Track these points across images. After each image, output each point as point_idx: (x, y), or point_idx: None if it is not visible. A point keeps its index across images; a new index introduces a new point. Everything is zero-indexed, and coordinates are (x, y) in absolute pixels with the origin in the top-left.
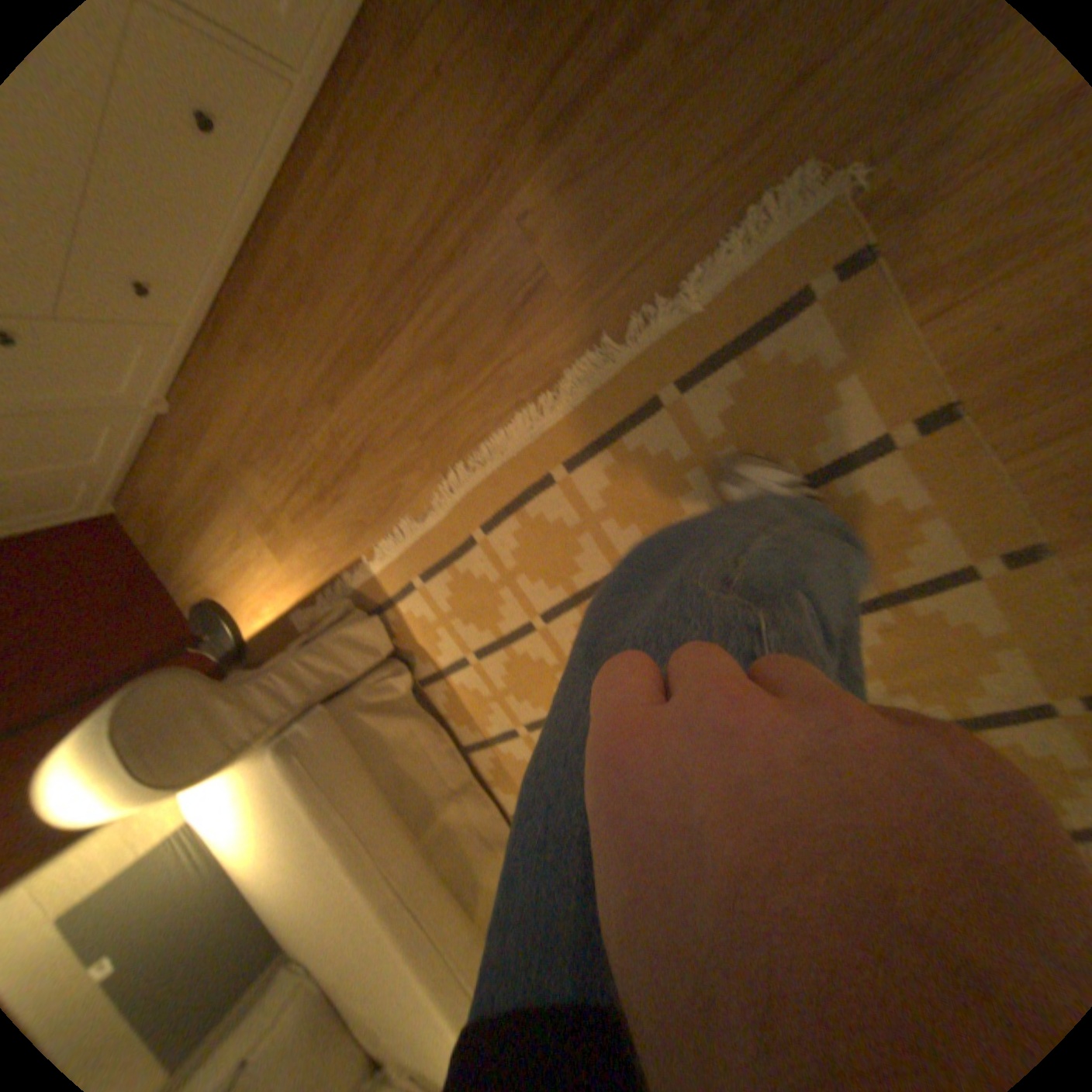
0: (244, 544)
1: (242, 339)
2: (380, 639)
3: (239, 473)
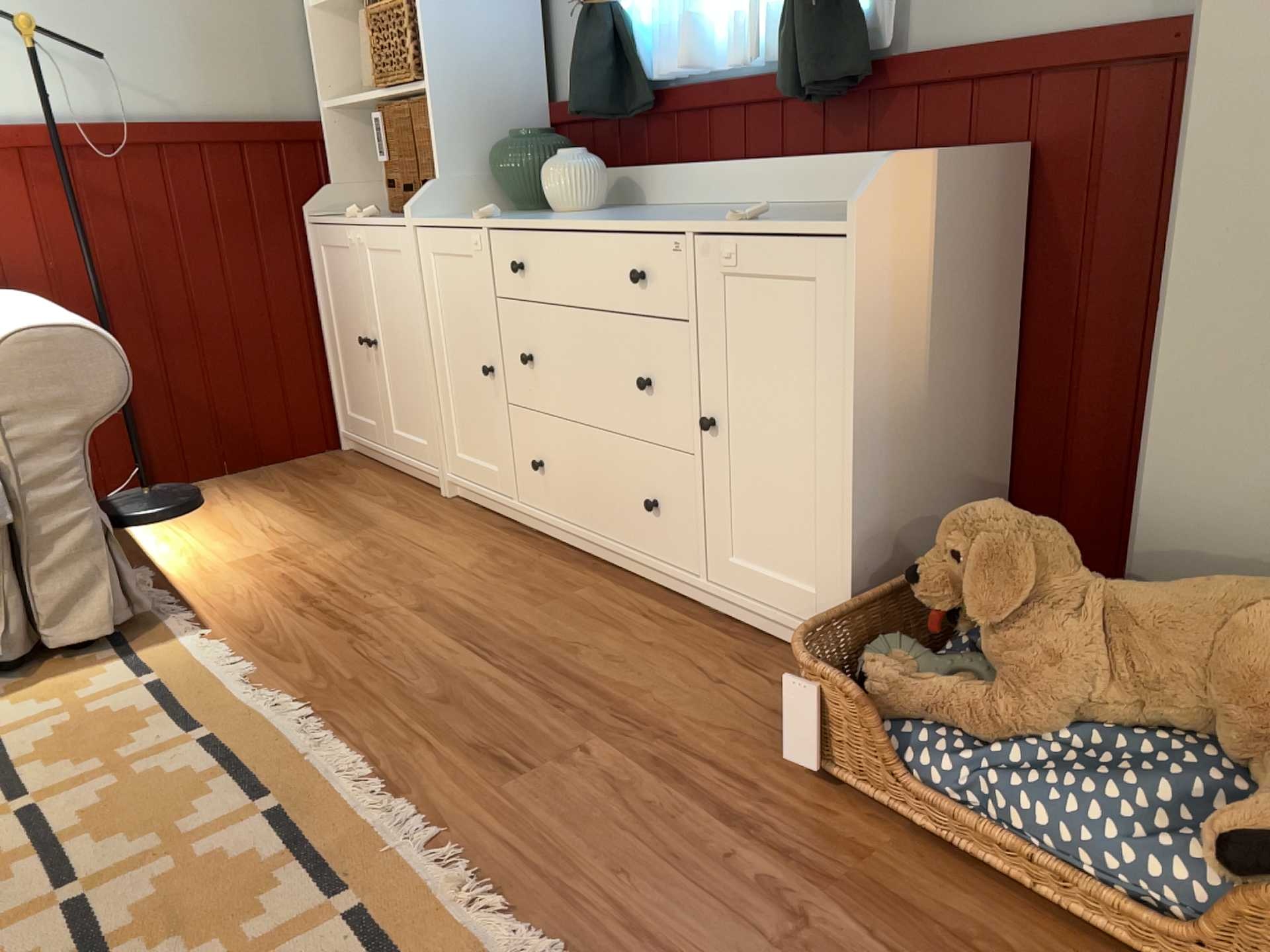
0: (263, 538)
1: (500, 551)
2: (70, 633)
3: (353, 540)
